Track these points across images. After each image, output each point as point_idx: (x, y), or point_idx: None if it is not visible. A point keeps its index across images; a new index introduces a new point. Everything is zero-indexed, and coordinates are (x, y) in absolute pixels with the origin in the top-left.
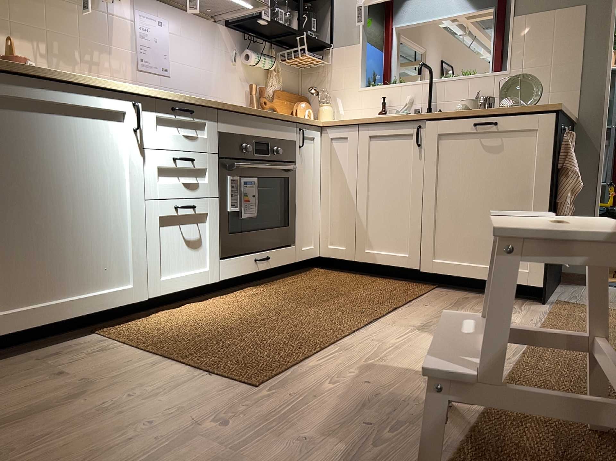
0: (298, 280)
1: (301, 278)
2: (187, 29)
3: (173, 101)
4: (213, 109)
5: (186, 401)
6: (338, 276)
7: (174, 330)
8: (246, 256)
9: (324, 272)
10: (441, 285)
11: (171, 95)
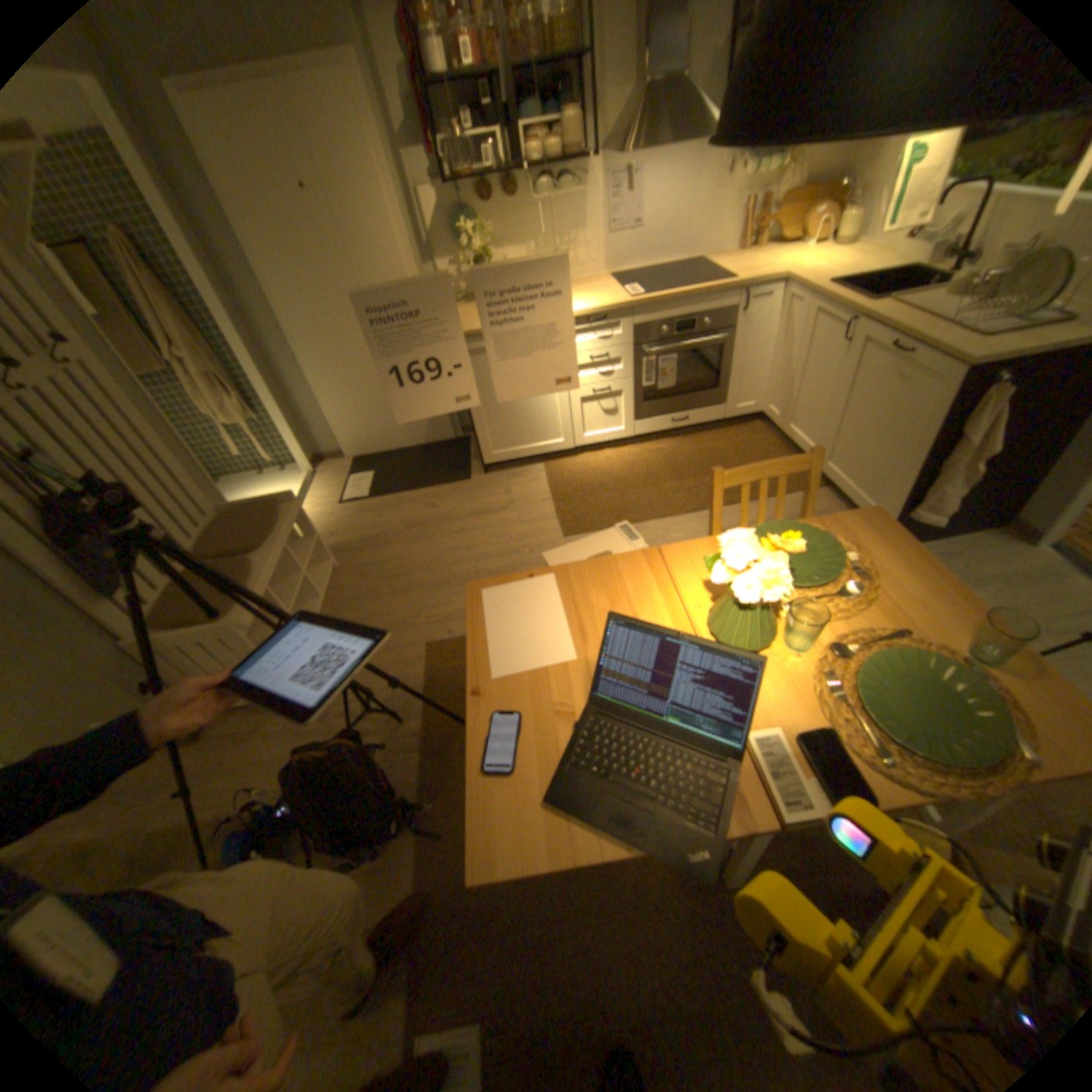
0: (717, 438)
1: (725, 435)
2: (666, 159)
3: (587, 315)
4: (627, 309)
5: (531, 533)
6: (755, 443)
7: (575, 477)
8: (662, 419)
9: (757, 432)
10: (832, 488)
11: (589, 307)
